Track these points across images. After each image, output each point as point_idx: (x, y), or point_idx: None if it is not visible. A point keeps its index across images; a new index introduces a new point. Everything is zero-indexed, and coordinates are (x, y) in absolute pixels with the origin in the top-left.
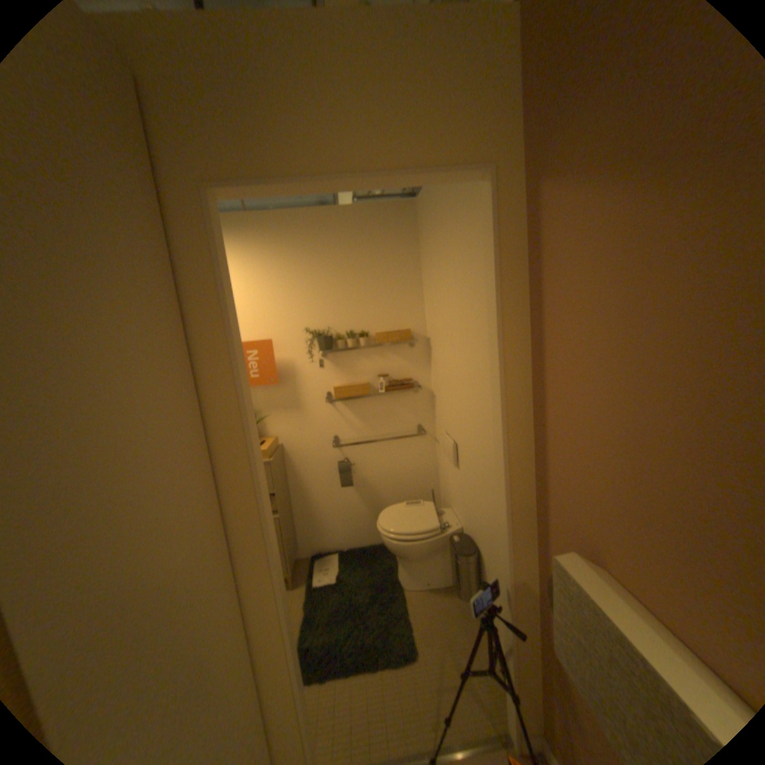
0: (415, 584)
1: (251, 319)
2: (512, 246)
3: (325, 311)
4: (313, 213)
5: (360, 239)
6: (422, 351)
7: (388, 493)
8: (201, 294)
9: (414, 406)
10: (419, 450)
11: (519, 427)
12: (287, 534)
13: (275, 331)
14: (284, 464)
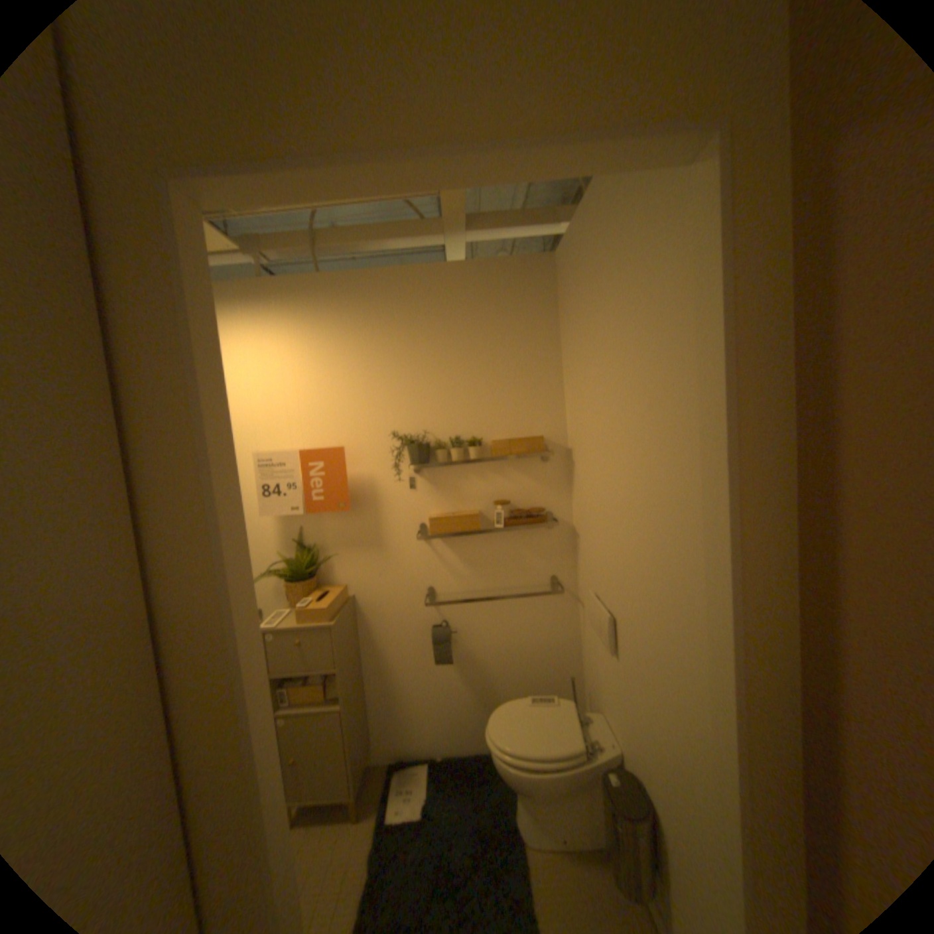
0: (544, 838)
1: (319, 416)
2: (752, 285)
3: (422, 406)
4: (409, 271)
5: (474, 307)
6: (560, 466)
7: (504, 674)
8: (168, 371)
9: (547, 546)
10: (552, 614)
11: (763, 637)
12: (351, 732)
13: (351, 433)
14: (355, 623)
